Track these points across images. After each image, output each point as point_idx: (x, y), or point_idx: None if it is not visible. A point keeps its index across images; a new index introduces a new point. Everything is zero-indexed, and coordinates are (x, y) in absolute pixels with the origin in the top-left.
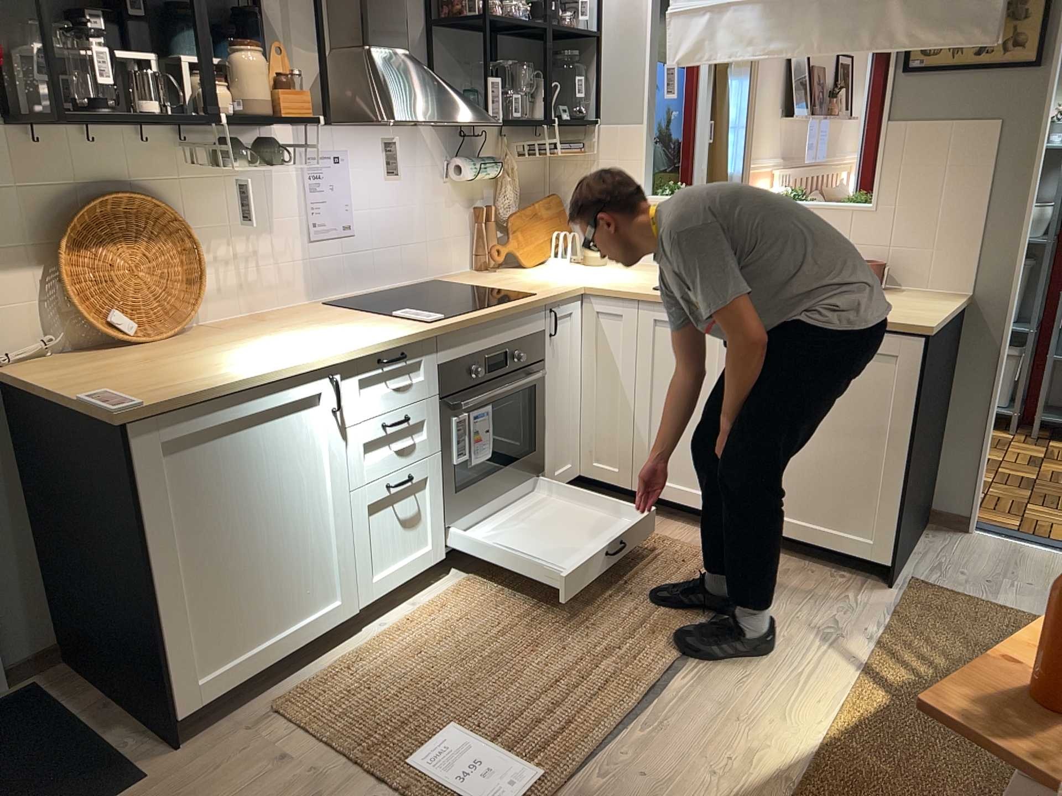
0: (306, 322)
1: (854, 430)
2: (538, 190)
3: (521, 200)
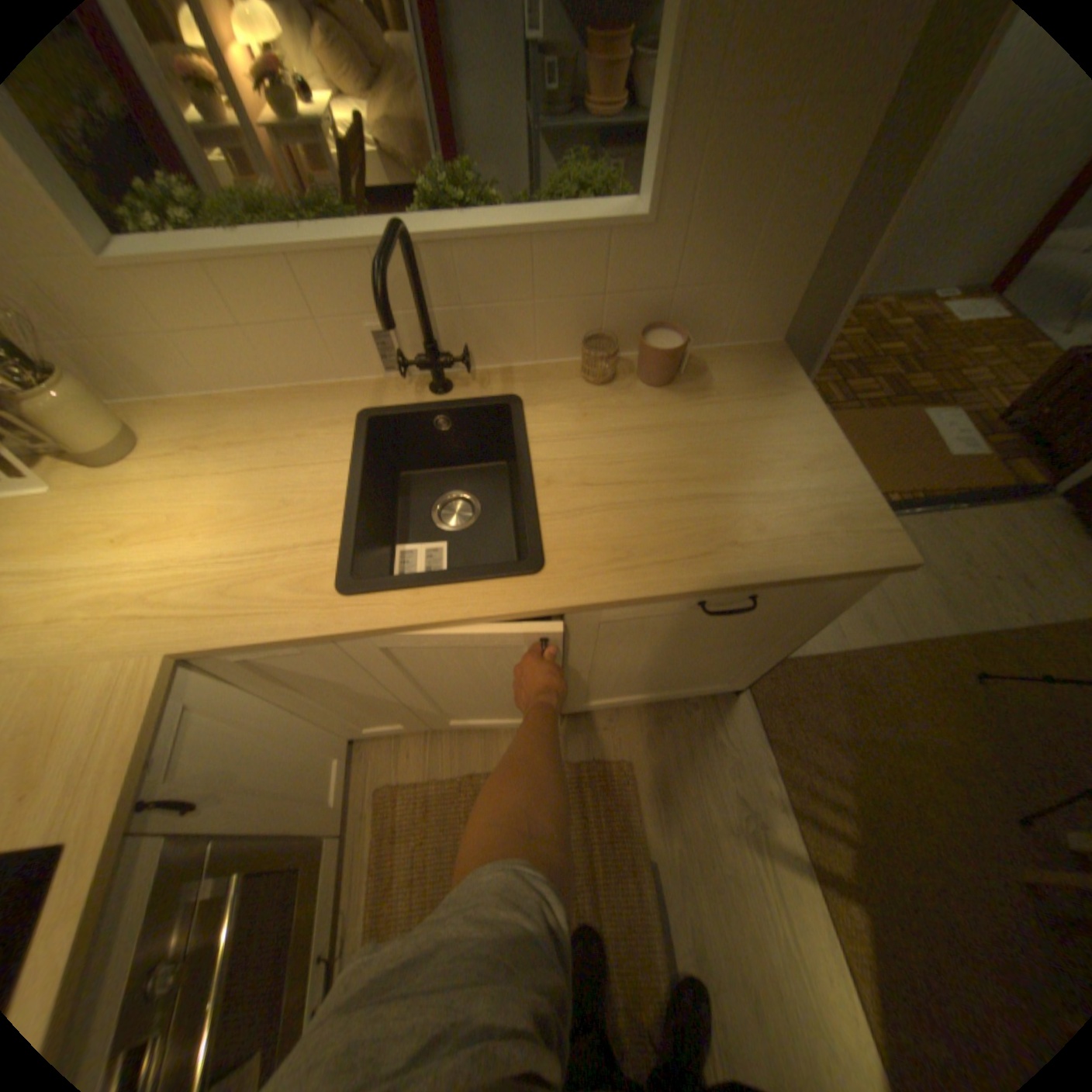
0: None
1: (730, 647)
2: None
3: None
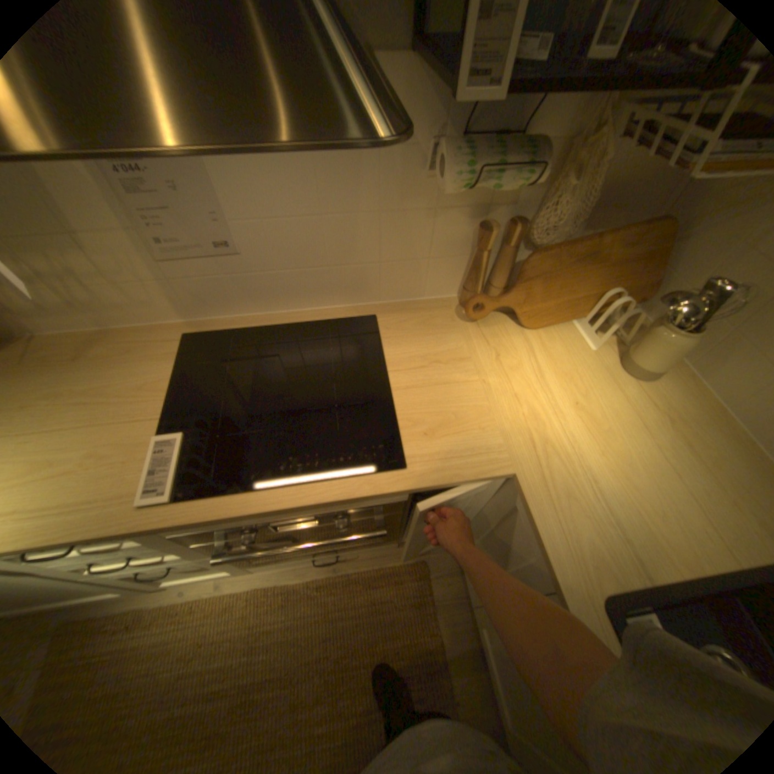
0: (90, 386)
1: None
2: (656, 189)
3: (602, 206)
